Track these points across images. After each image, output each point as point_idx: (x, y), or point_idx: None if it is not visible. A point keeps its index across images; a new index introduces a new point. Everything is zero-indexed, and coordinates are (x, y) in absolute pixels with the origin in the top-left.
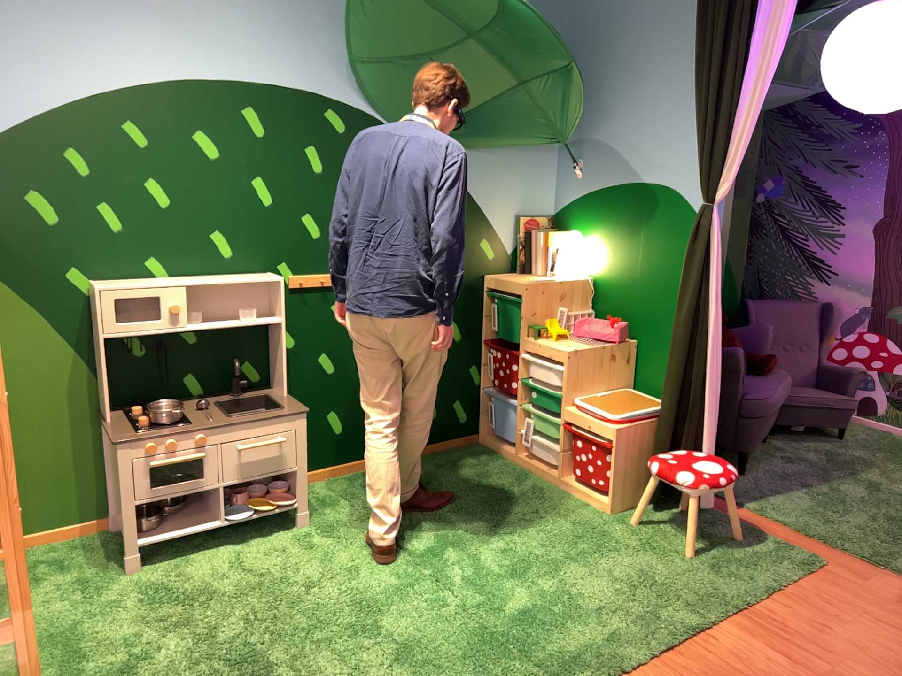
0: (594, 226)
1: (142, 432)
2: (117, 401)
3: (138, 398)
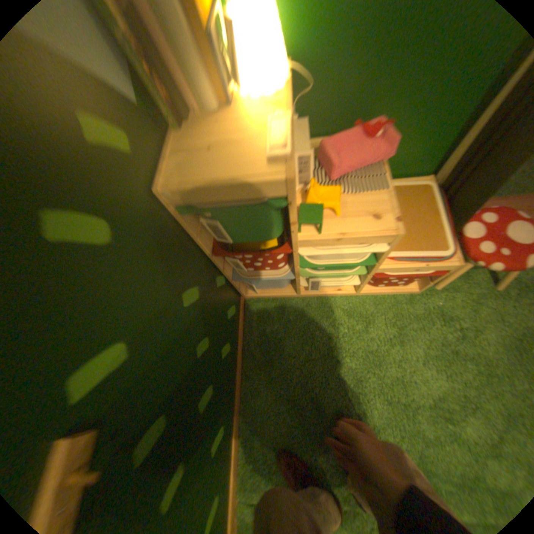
0: None
1: None
2: None
3: None
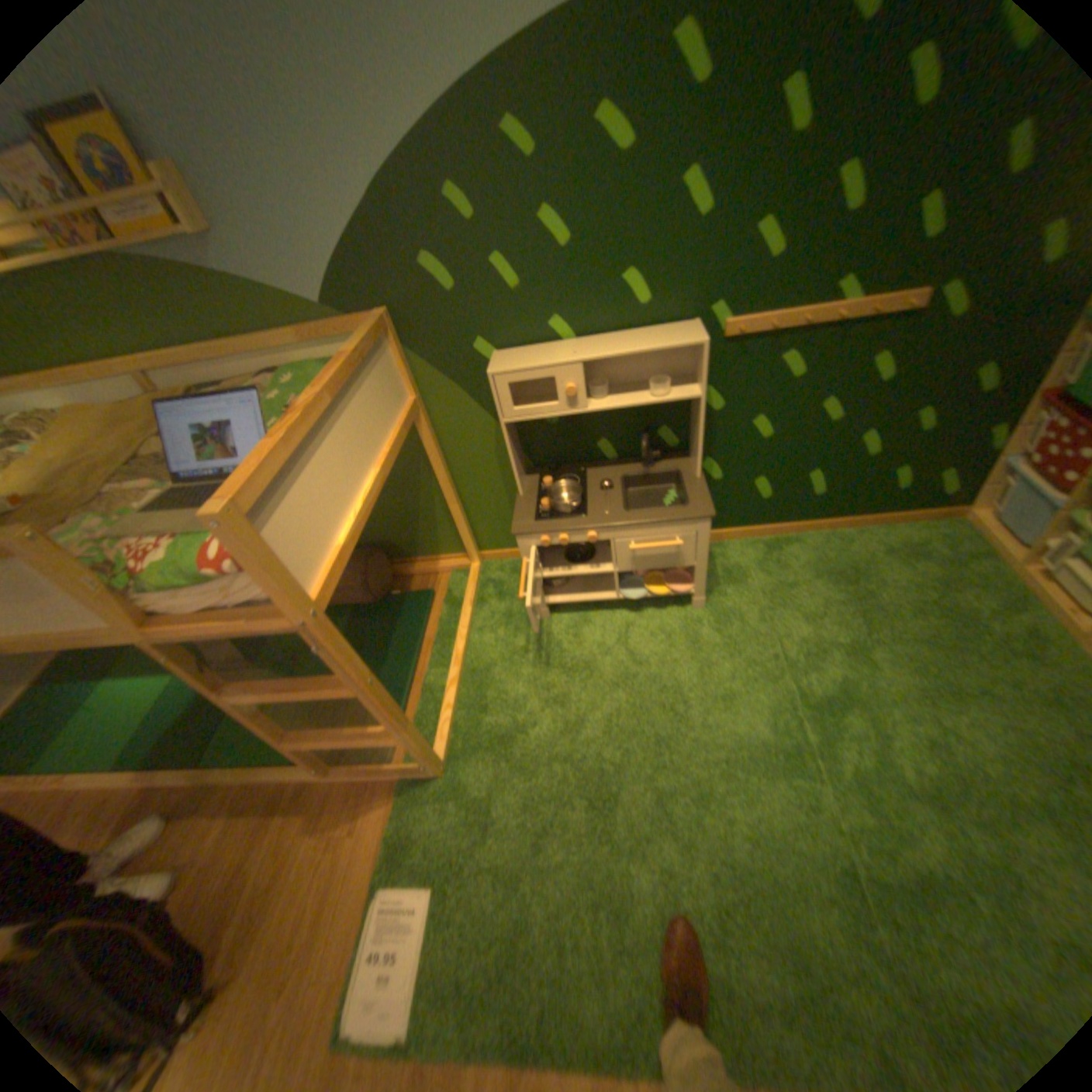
0: None
1: (538, 521)
2: (536, 463)
3: (554, 461)
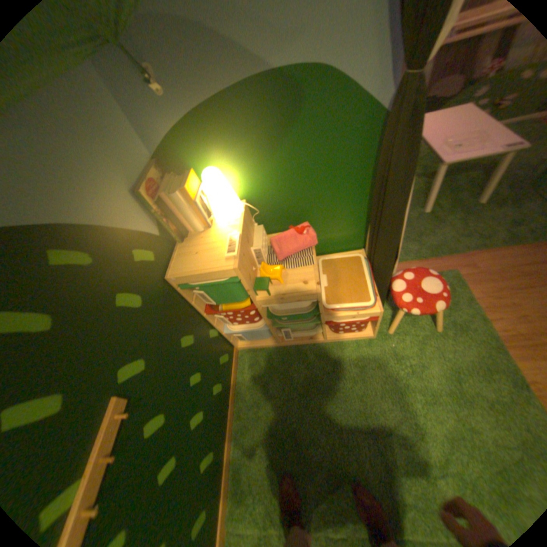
0: (218, 150)
1: None
2: None
3: None
